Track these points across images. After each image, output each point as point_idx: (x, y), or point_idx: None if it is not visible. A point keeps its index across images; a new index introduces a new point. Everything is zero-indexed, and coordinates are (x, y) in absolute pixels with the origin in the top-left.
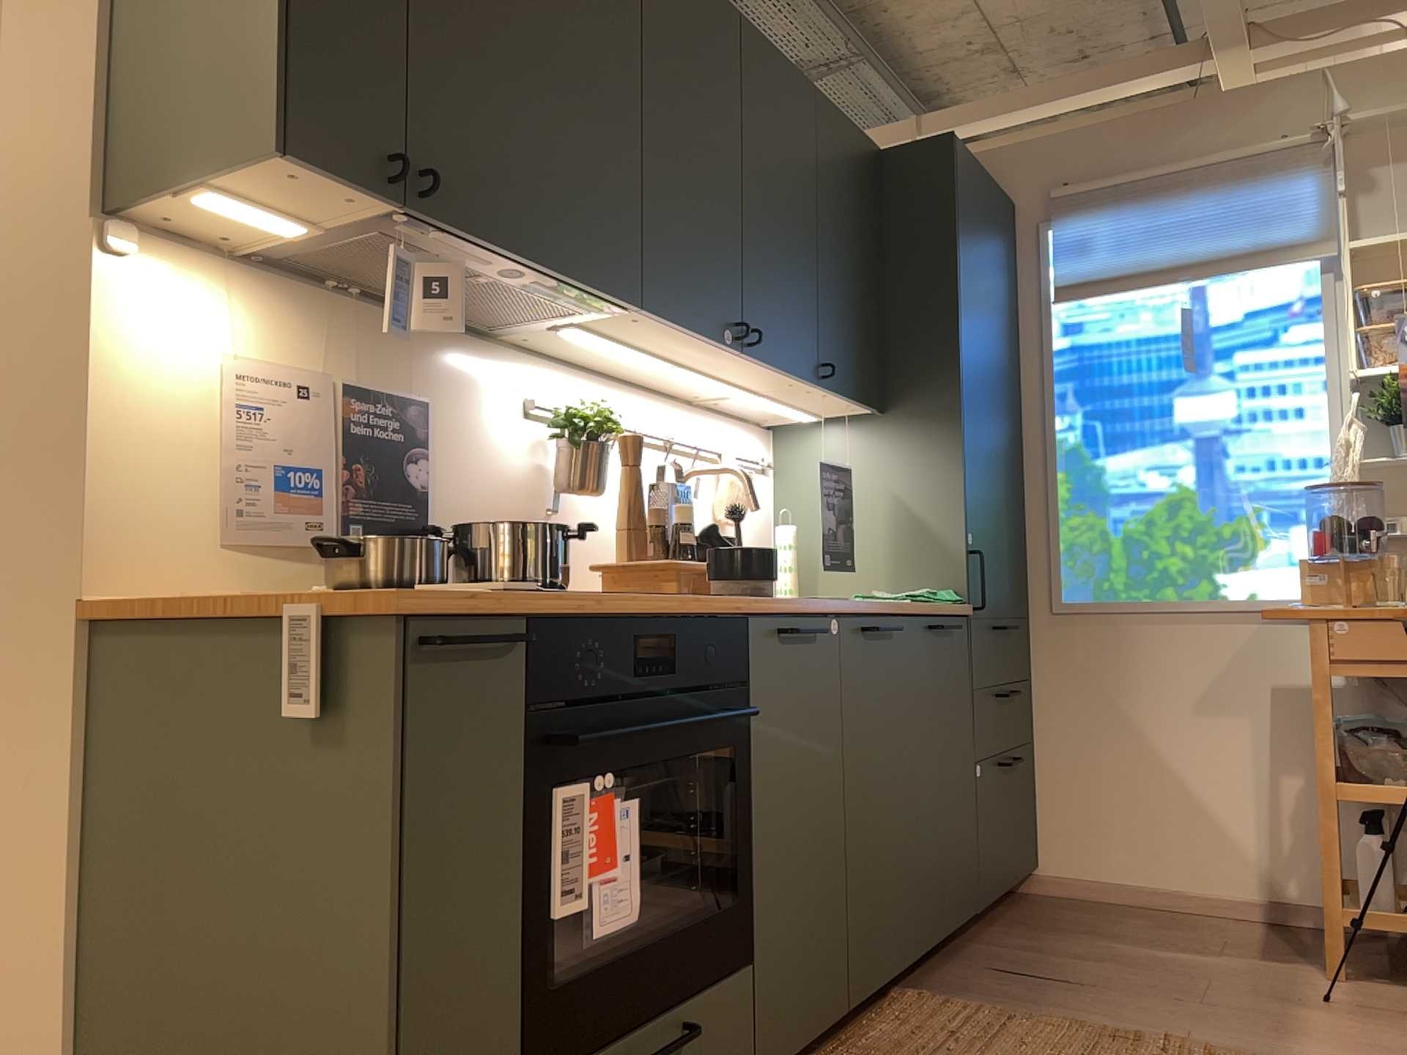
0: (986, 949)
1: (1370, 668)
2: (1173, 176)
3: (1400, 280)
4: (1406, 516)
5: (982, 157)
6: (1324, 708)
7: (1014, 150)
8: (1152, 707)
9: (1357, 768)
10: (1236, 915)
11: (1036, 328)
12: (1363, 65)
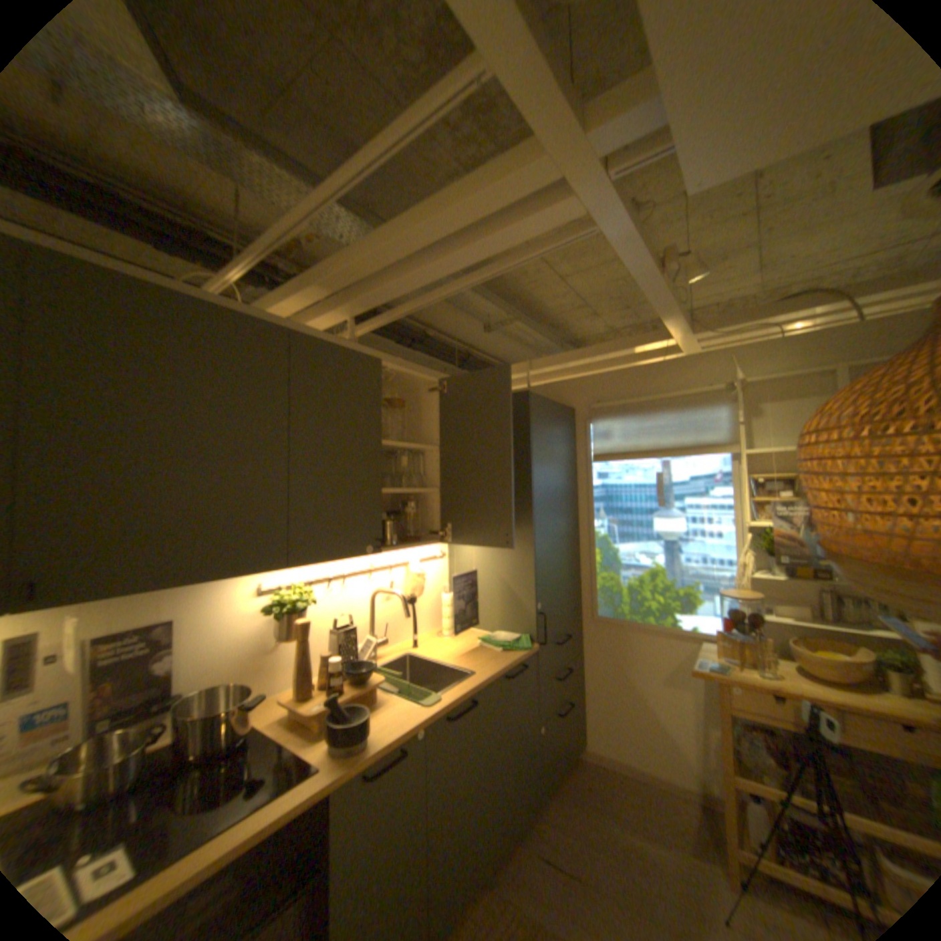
0: (544, 832)
1: (755, 718)
2: (653, 401)
3: (778, 468)
4: (781, 604)
5: (559, 383)
6: (727, 735)
7: (575, 380)
8: (643, 679)
9: (748, 766)
10: (685, 799)
11: (585, 473)
12: (758, 344)
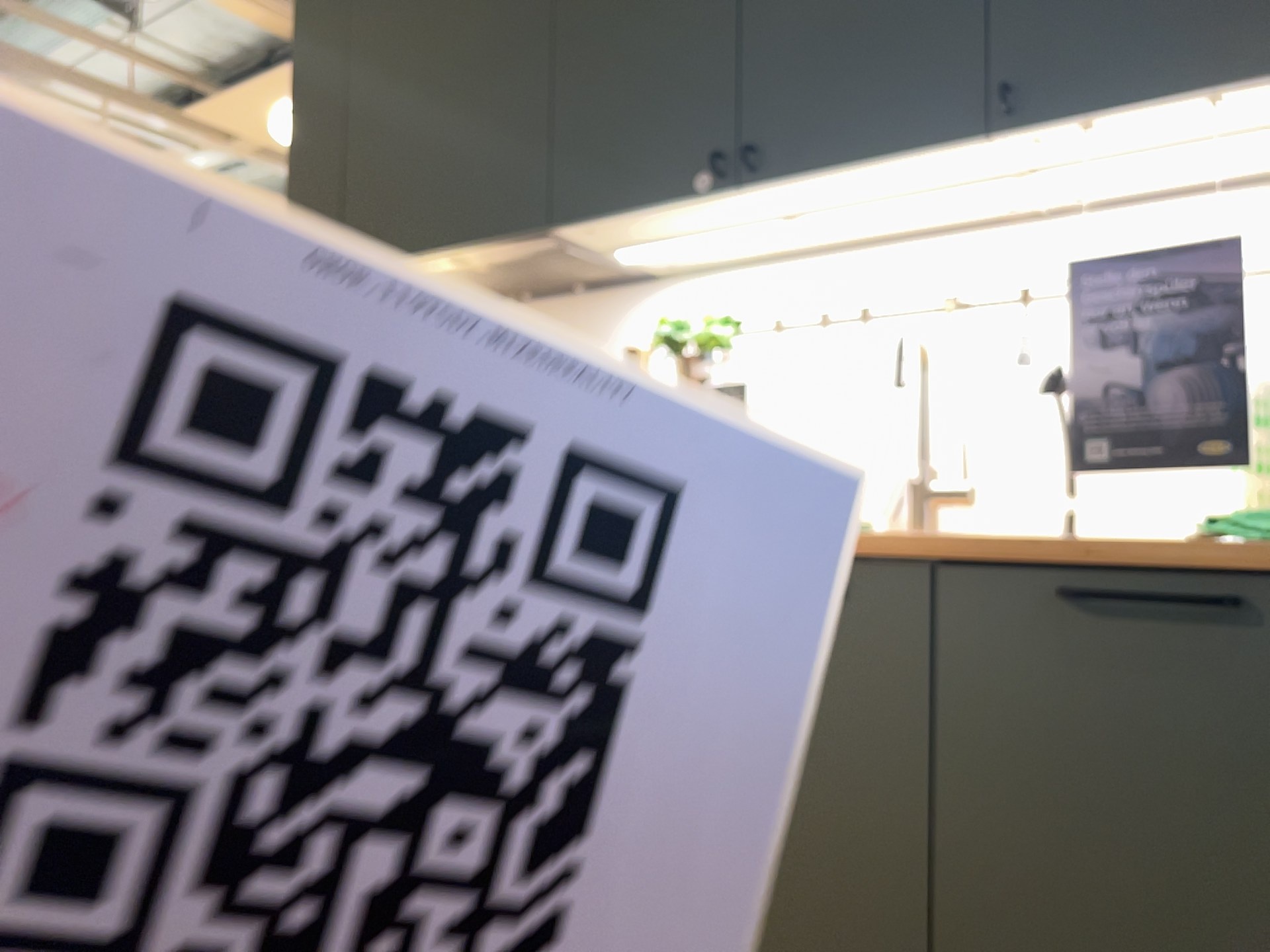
0: None
1: None
2: None
3: None
4: None
5: None
6: None
7: None
8: None
9: None
10: None
11: None
12: None
